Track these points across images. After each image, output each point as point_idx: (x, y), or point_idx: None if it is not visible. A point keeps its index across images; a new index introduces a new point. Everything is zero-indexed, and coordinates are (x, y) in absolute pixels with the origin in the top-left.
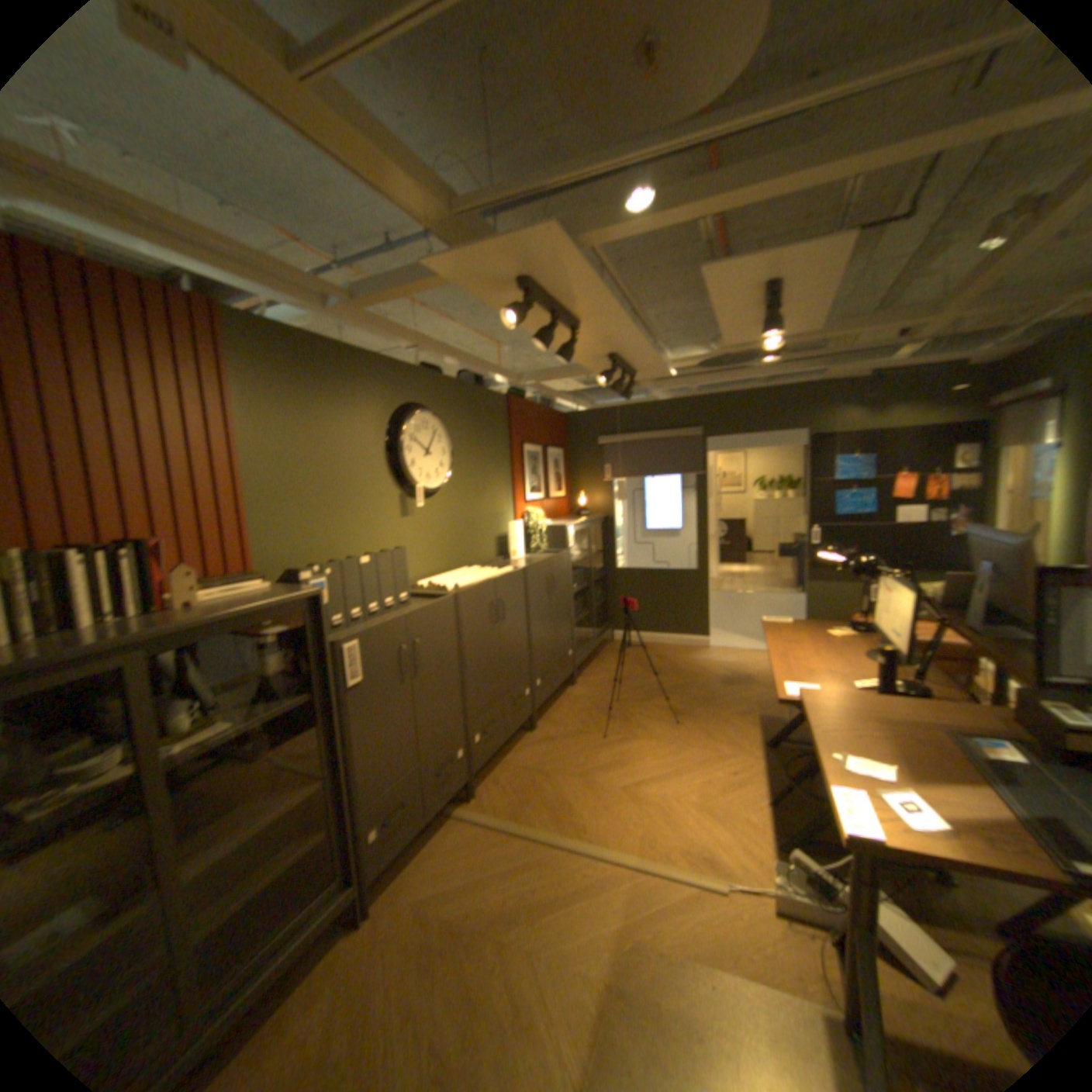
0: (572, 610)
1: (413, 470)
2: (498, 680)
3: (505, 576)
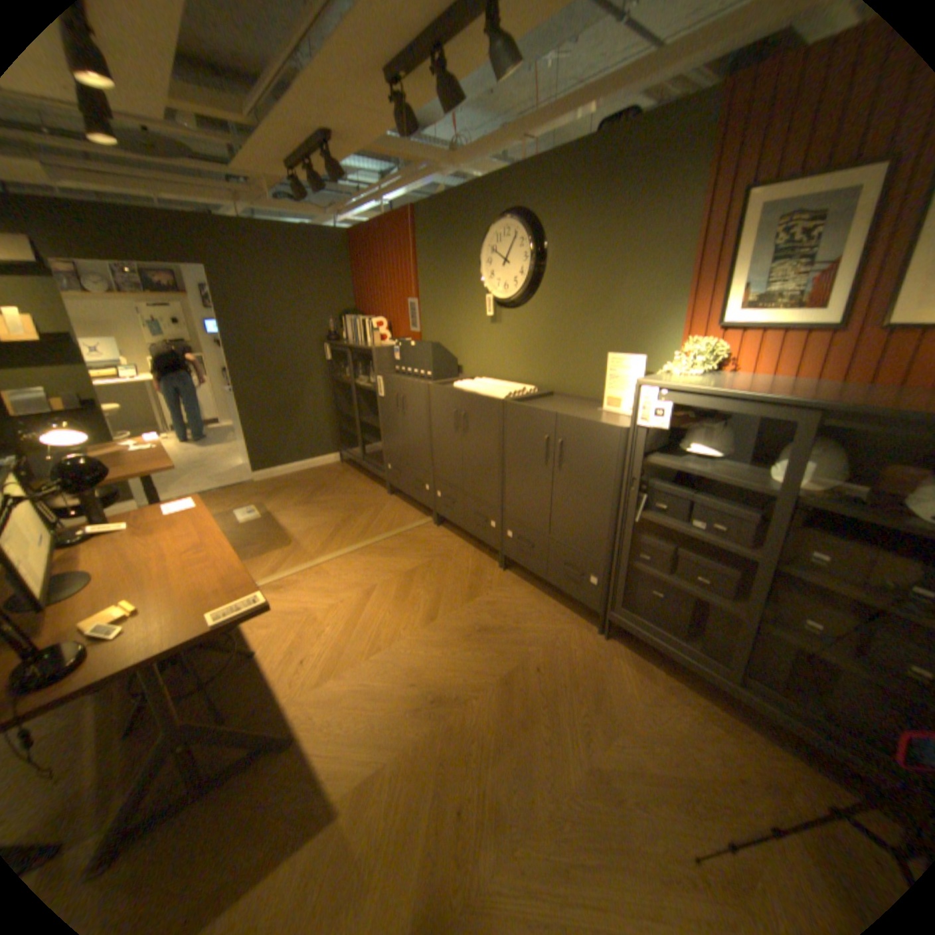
0: (626, 534)
1: (493, 280)
2: (459, 476)
3: (474, 395)
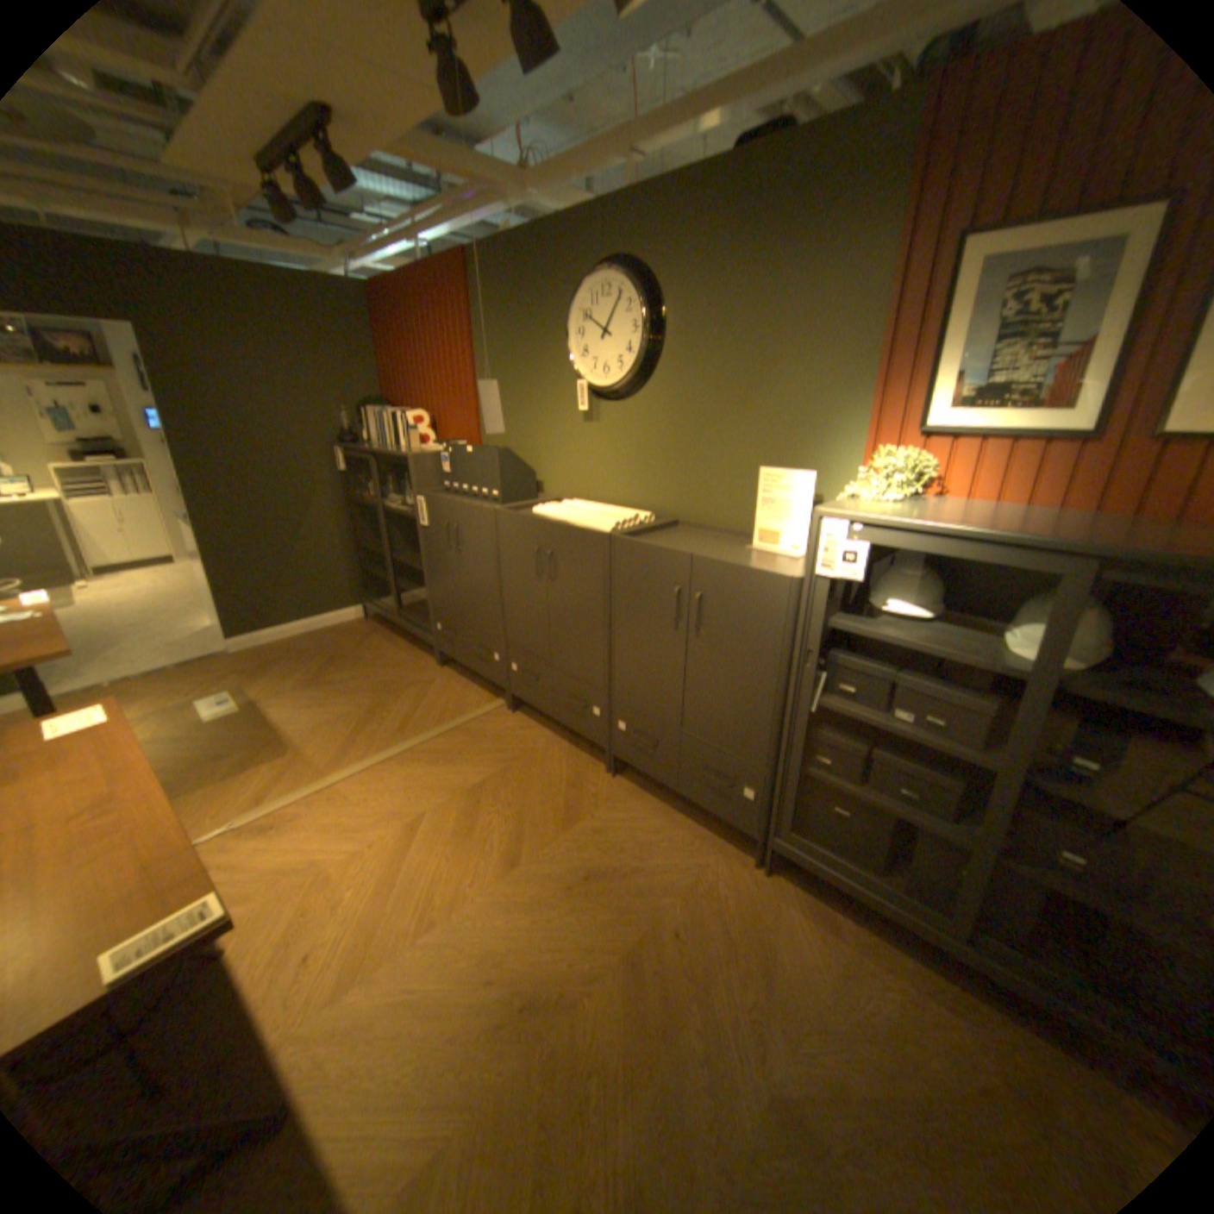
0: (797, 731)
1: (587, 359)
2: (545, 642)
3: (565, 527)
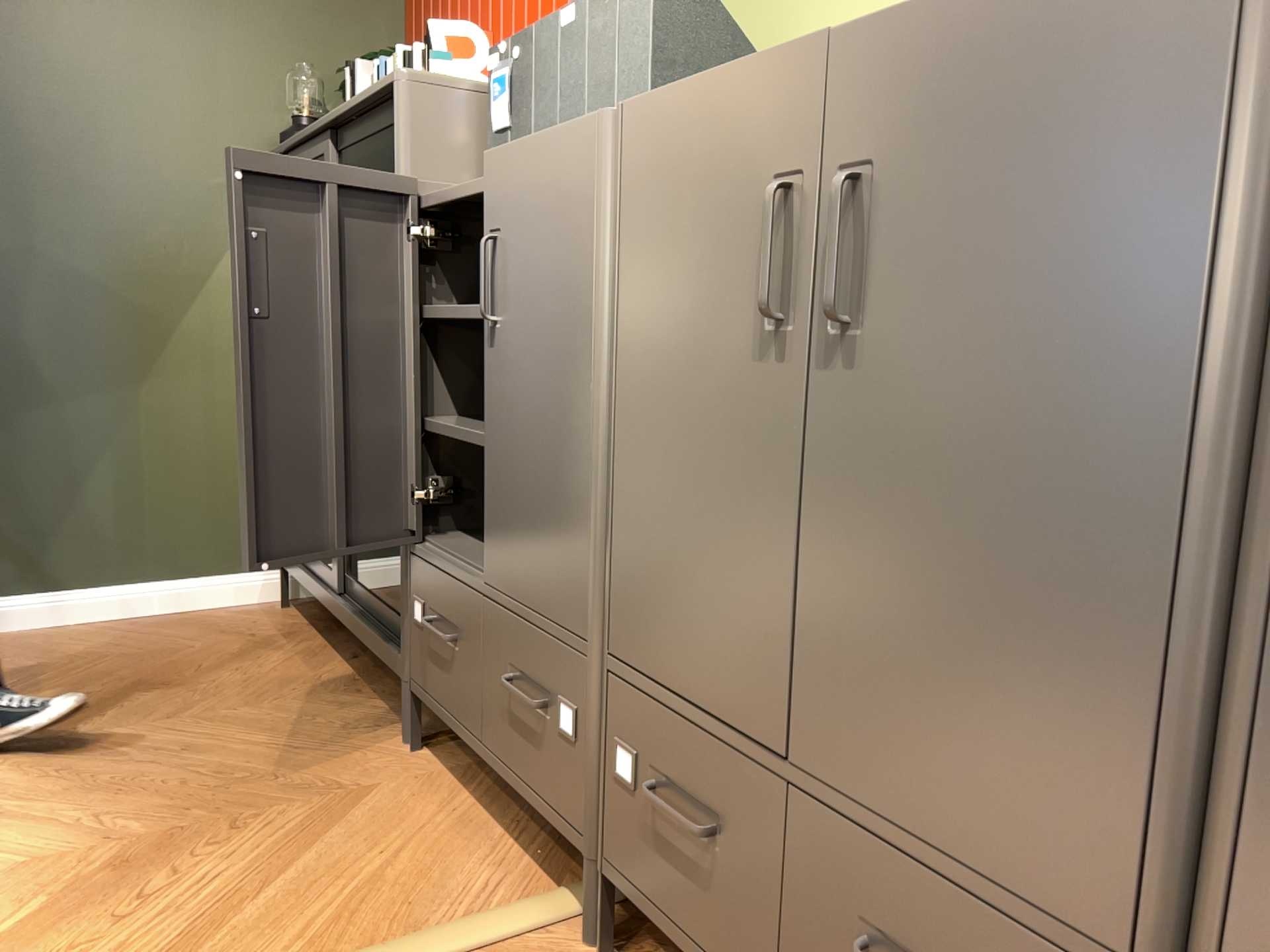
0: None
1: None
2: (766, 654)
3: None
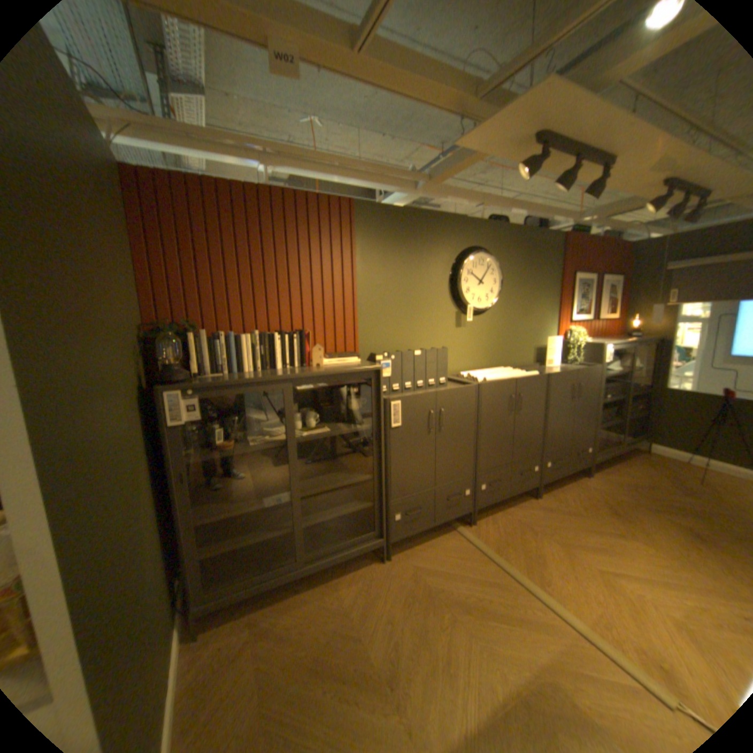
0: (601, 416)
1: (469, 294)
2: (510, 452)
3: (528, 377)
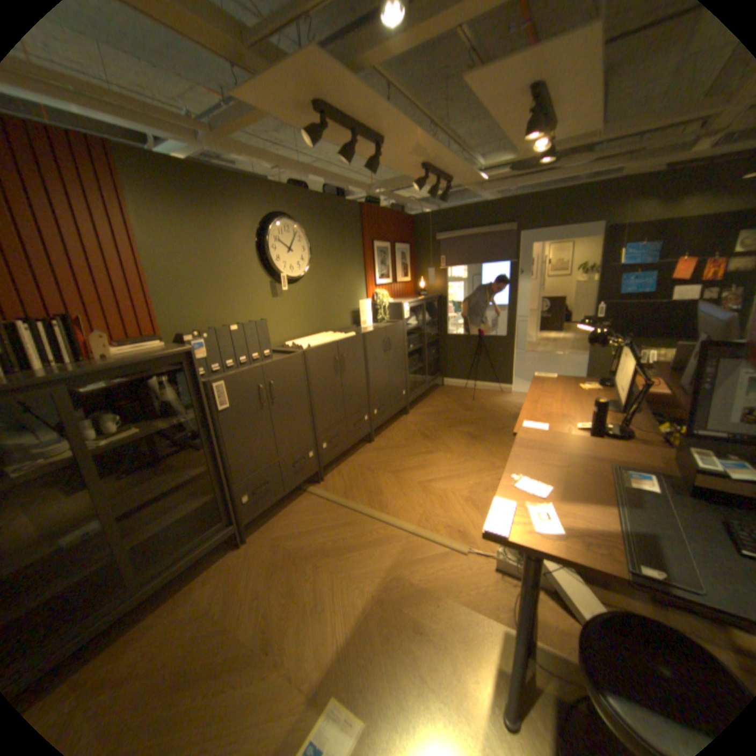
0: (407, 363)
1: (280, 262)
2: (342, 409)
3: (347, 339)
